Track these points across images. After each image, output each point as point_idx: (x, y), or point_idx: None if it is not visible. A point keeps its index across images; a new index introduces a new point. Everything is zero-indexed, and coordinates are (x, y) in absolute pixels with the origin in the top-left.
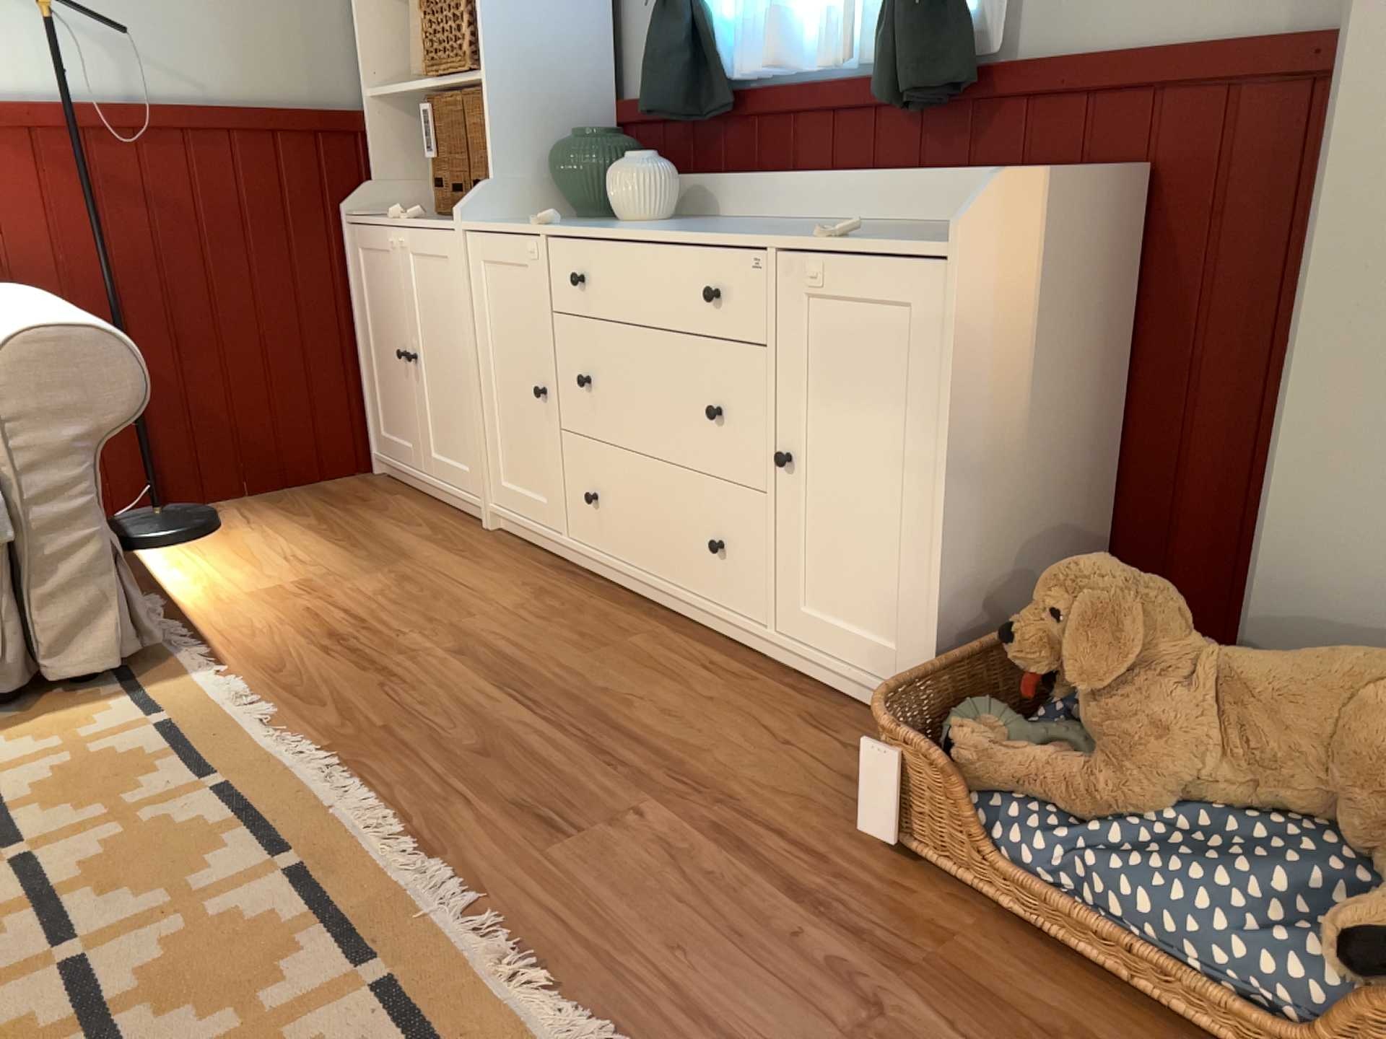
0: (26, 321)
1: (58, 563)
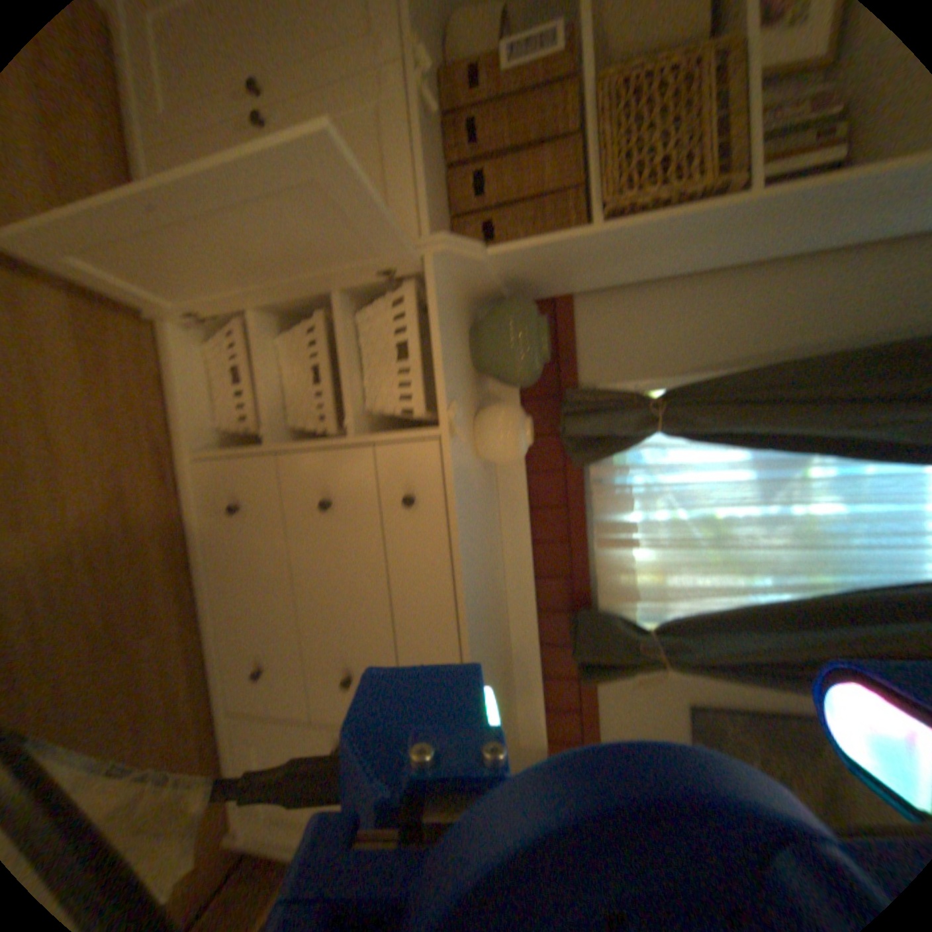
0: None
1: None
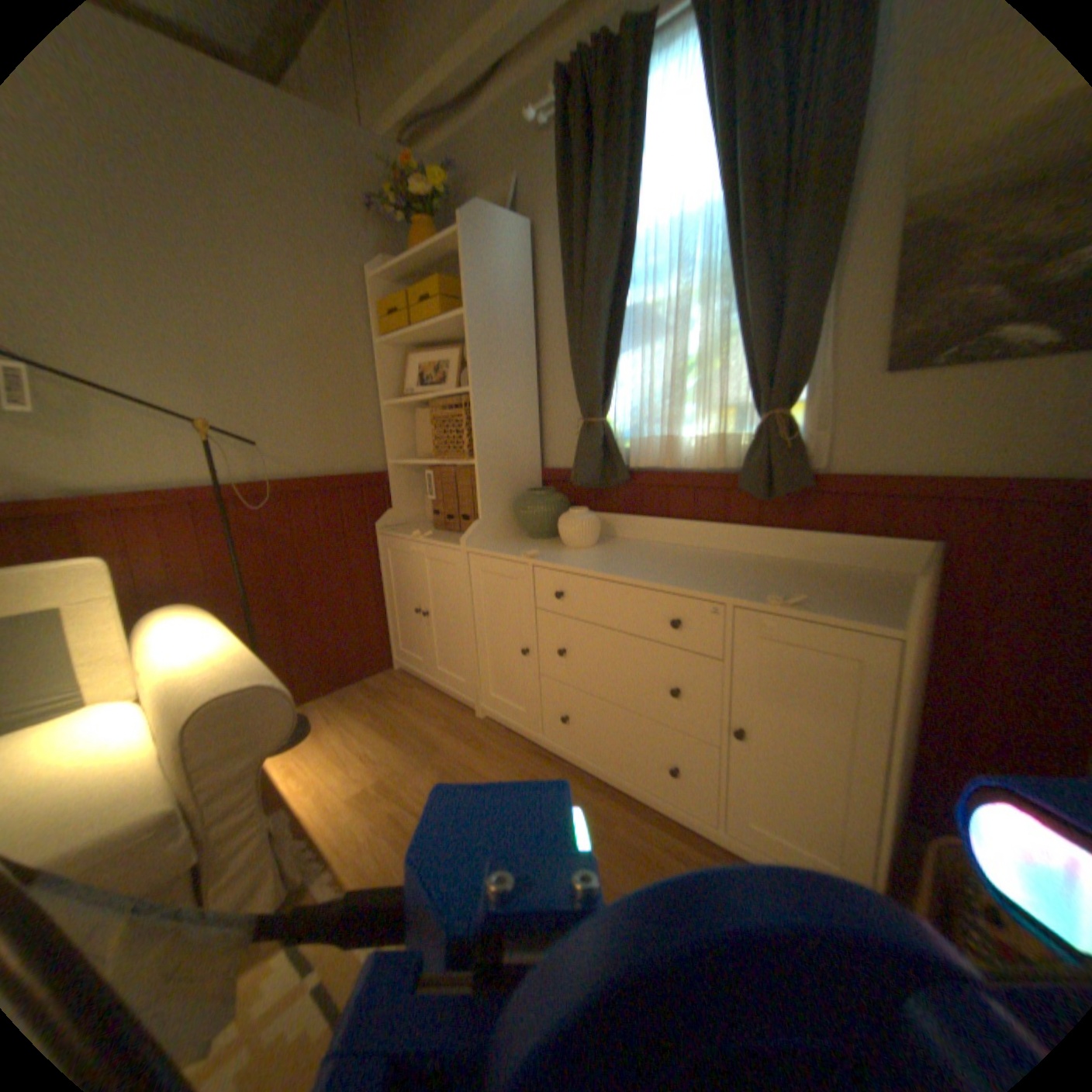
0: (204, 680)
1: (228, 861)
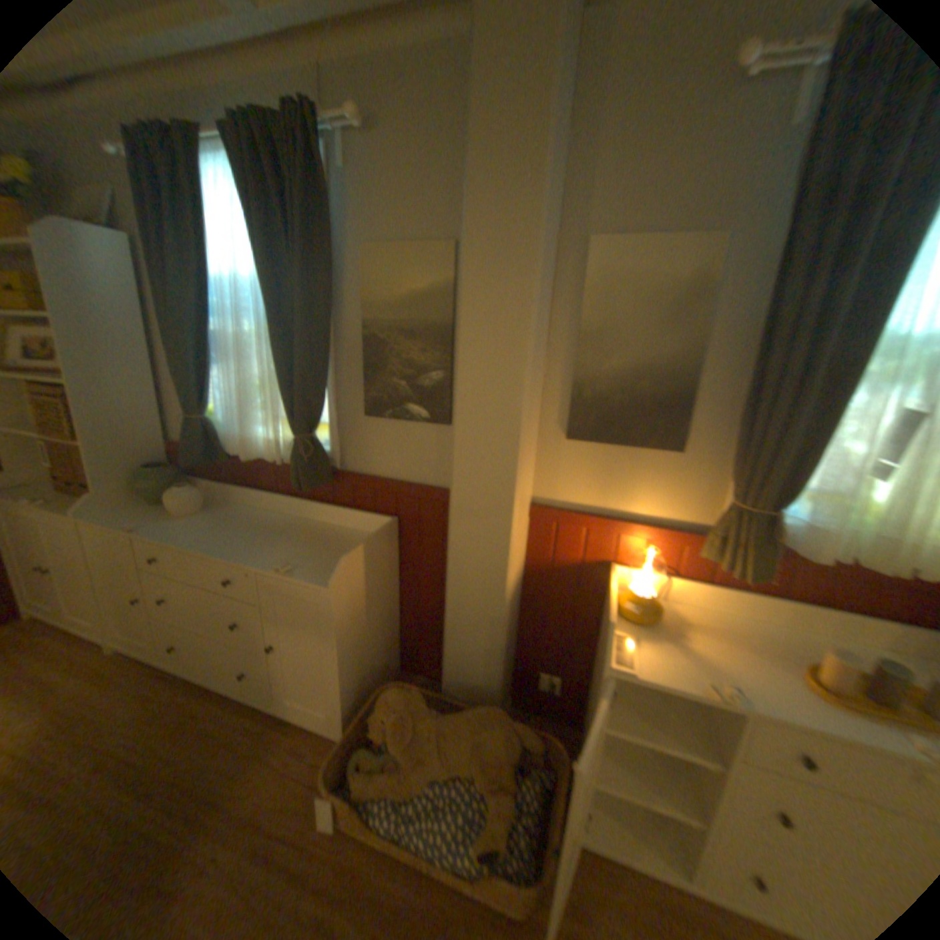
0: None
1: None
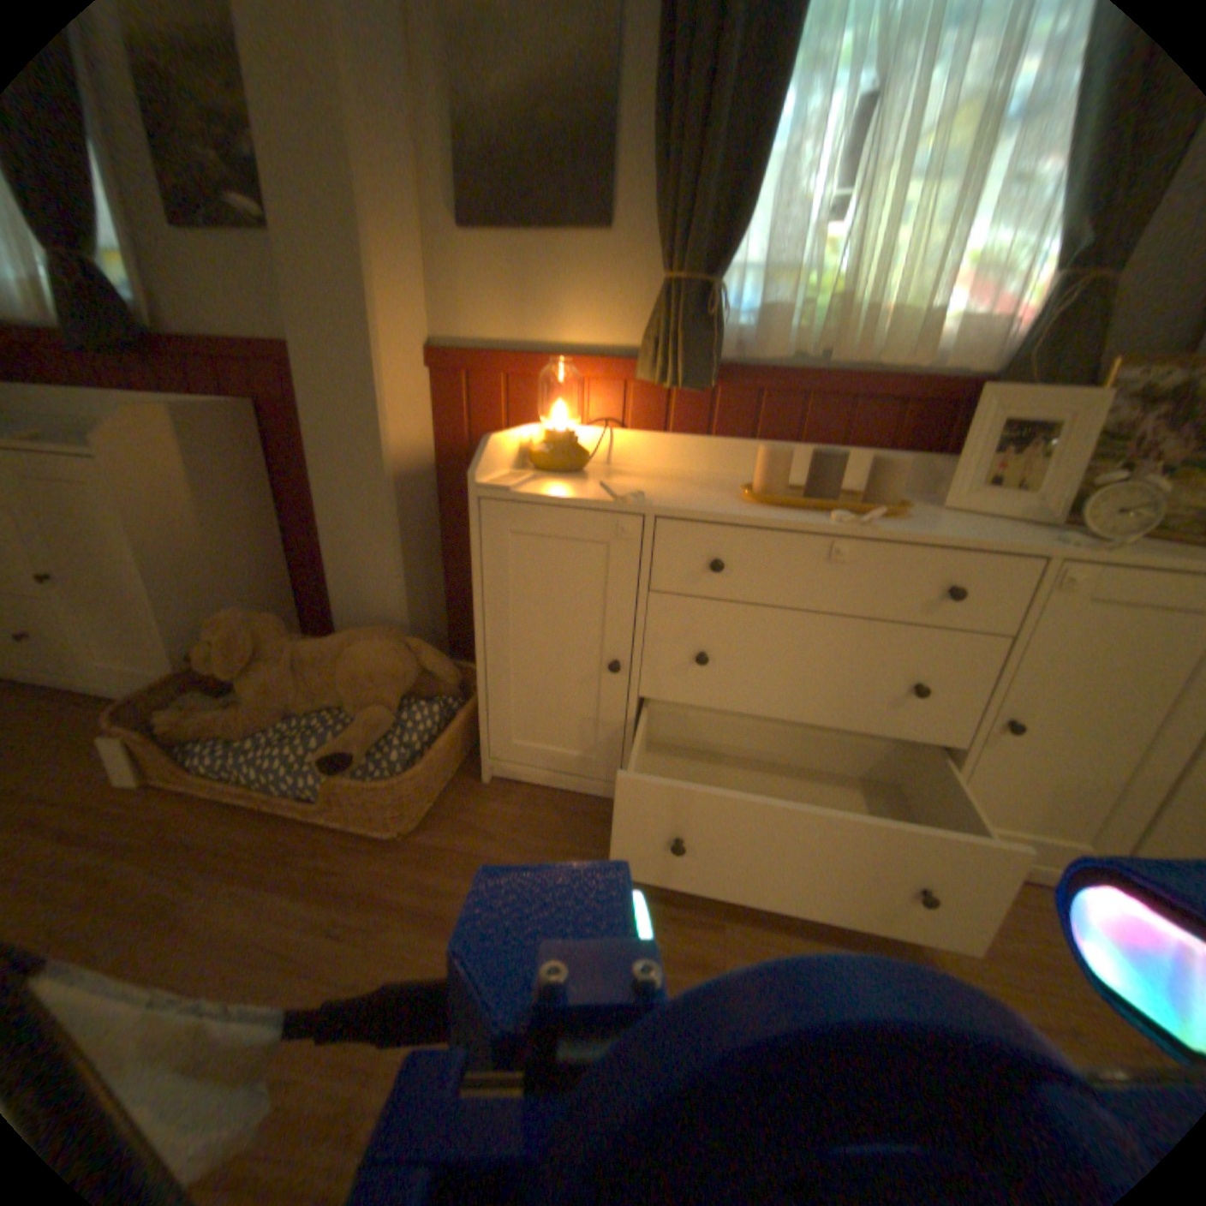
0: None
1: None
